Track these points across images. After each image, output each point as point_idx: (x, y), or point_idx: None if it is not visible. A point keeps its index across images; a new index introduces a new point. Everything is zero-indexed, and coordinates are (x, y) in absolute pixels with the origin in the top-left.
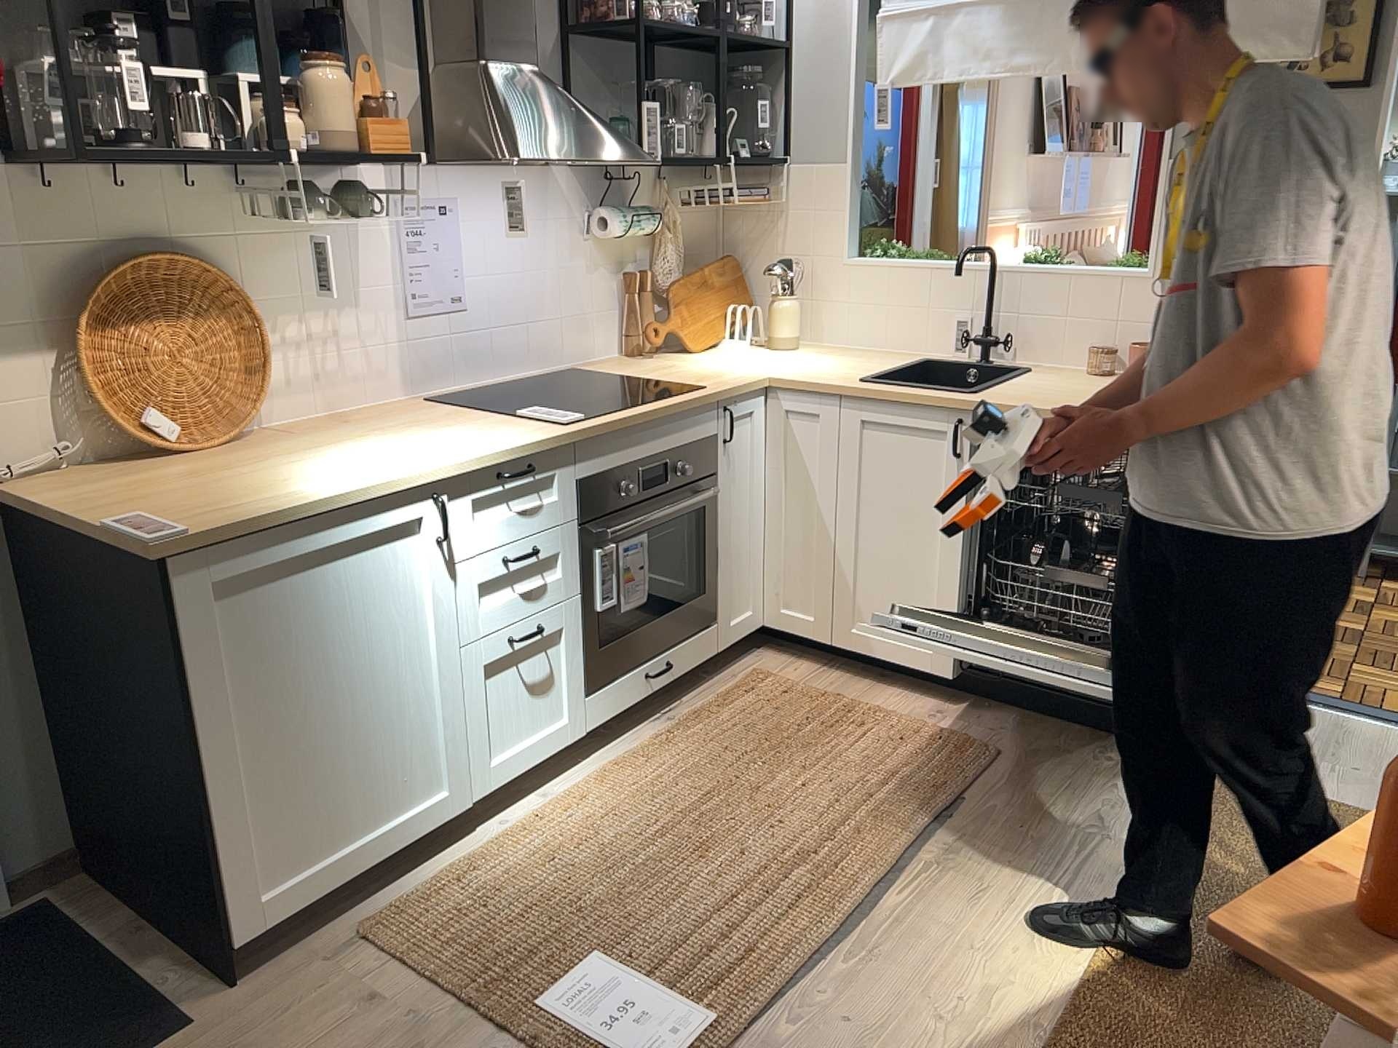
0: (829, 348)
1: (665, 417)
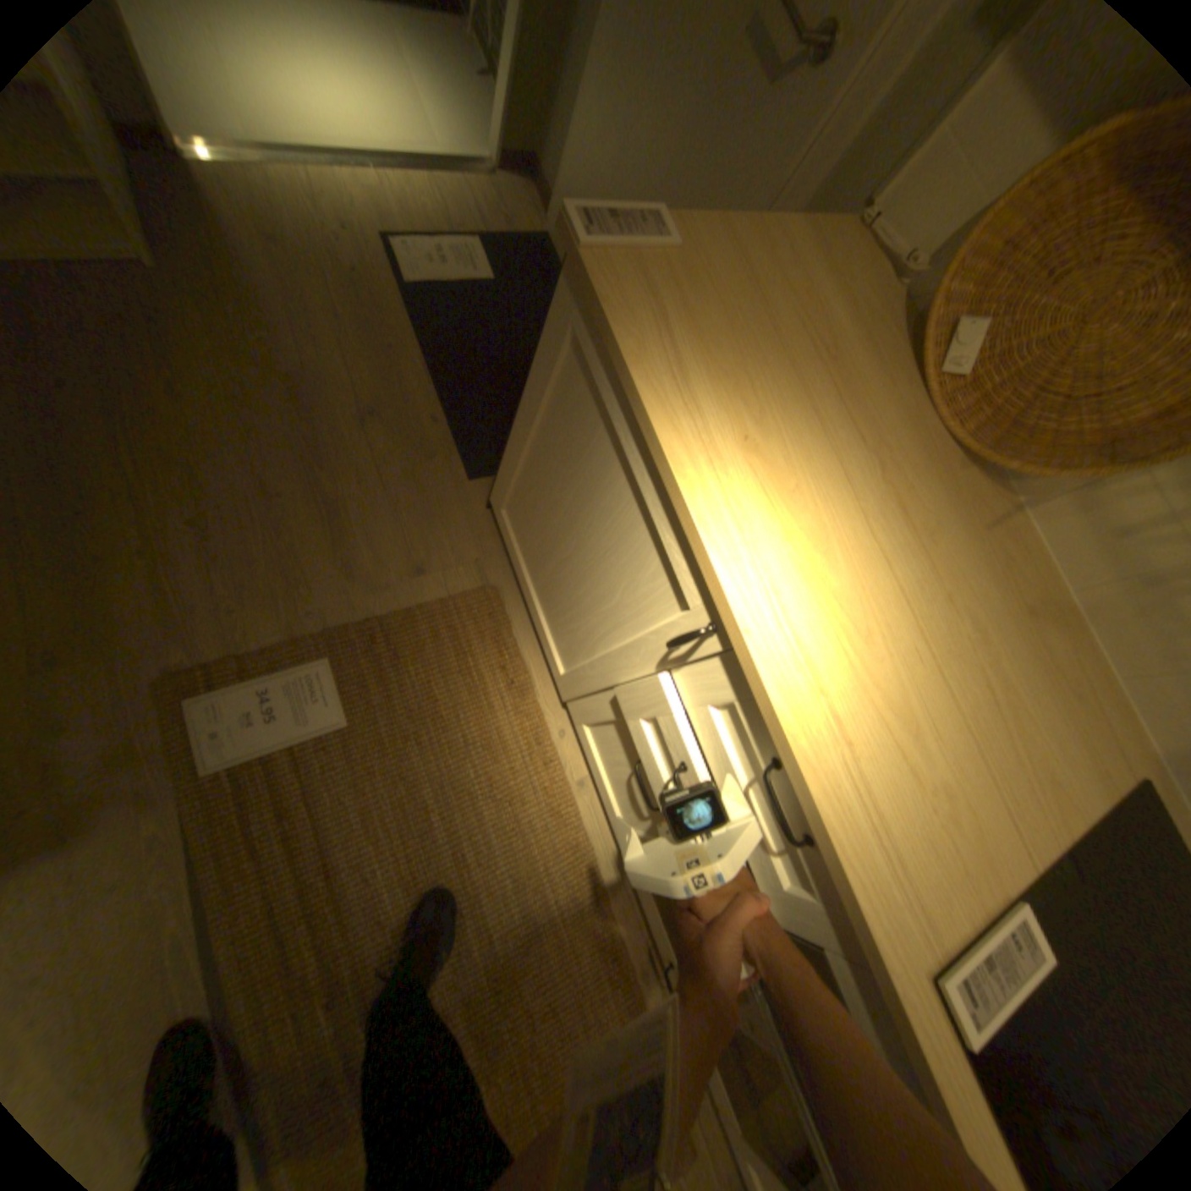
0: None
1: None
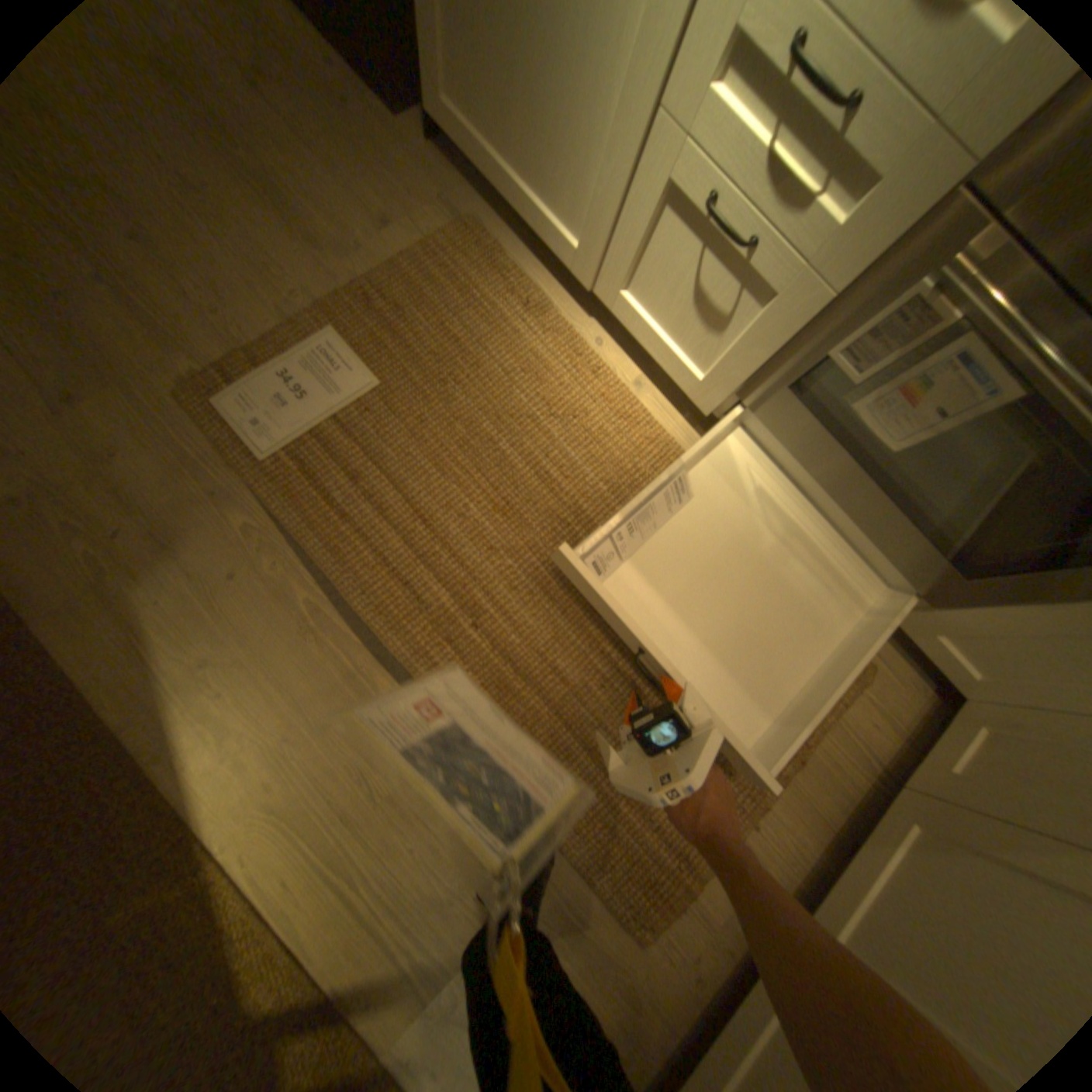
0: None
1: None
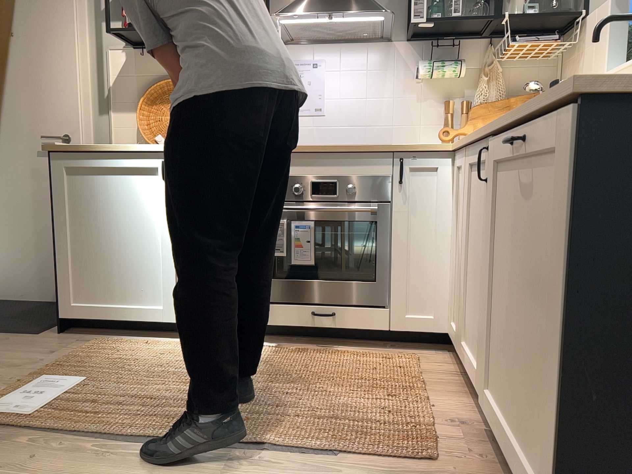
0: None
1: (335, 153)
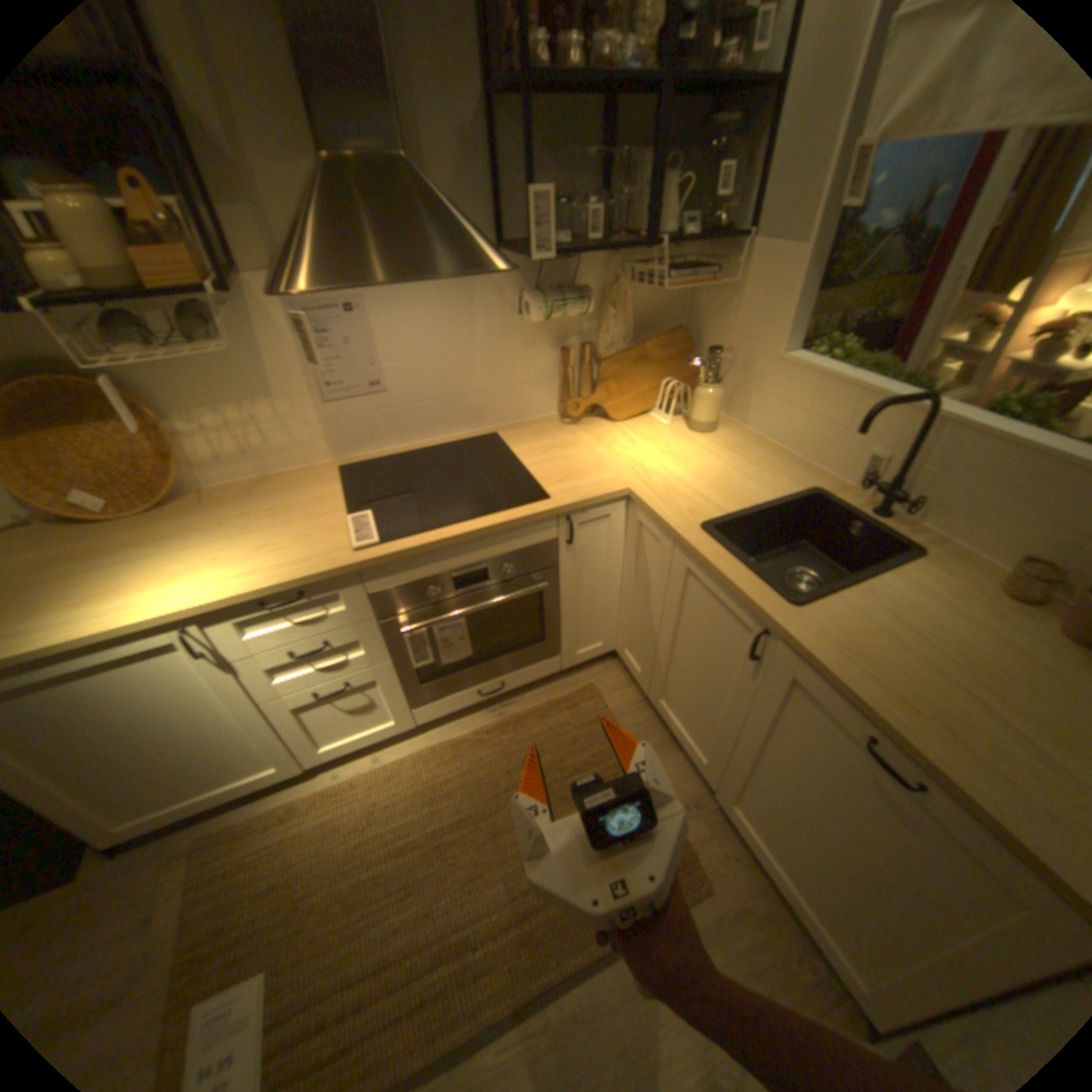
0: (741, 436)
1: (478, 536)
